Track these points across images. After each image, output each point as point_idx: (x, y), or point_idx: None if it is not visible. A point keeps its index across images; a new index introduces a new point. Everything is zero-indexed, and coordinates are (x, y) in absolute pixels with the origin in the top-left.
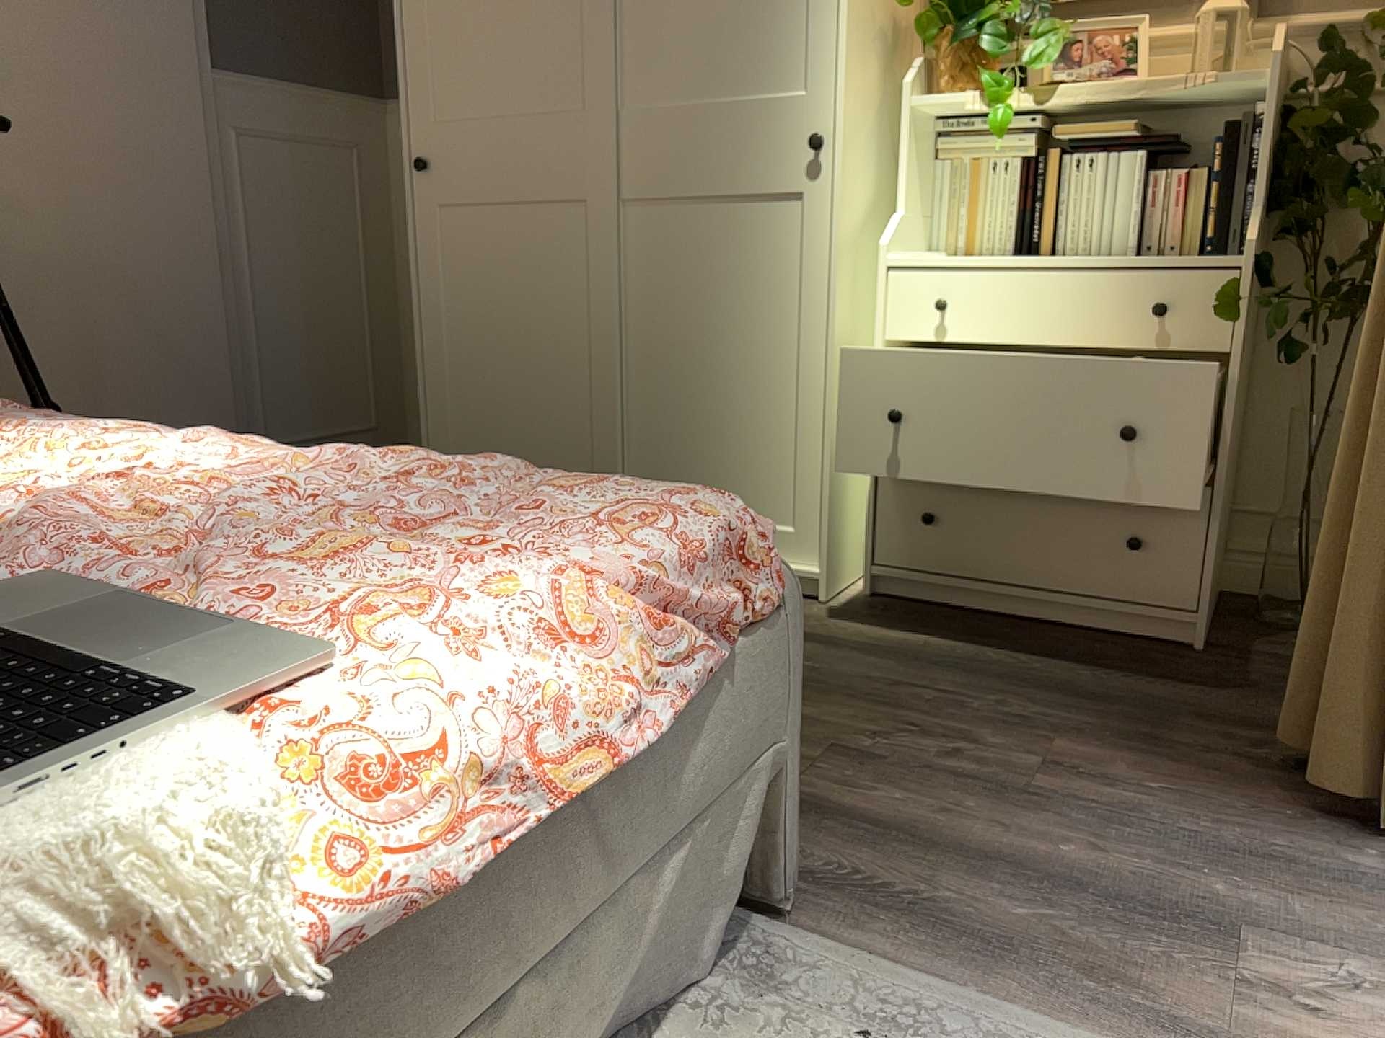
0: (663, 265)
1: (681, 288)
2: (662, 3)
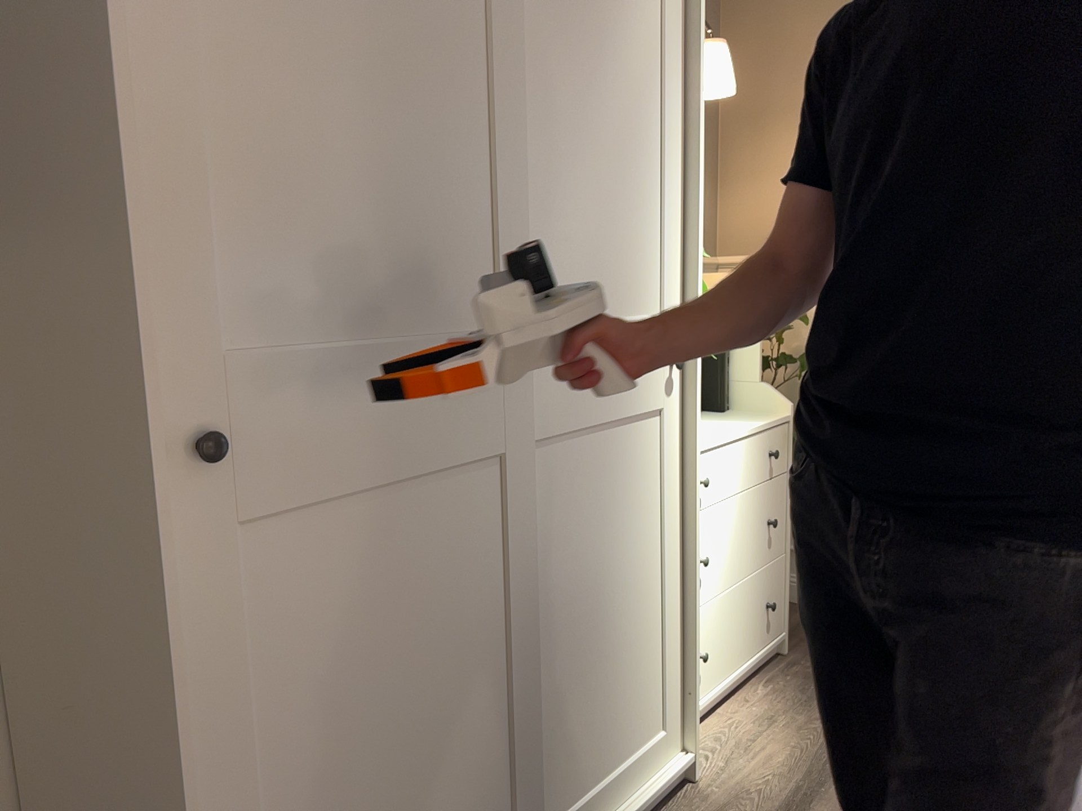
0: (565, 504)
1: (580, 523)
2: (561, 219)
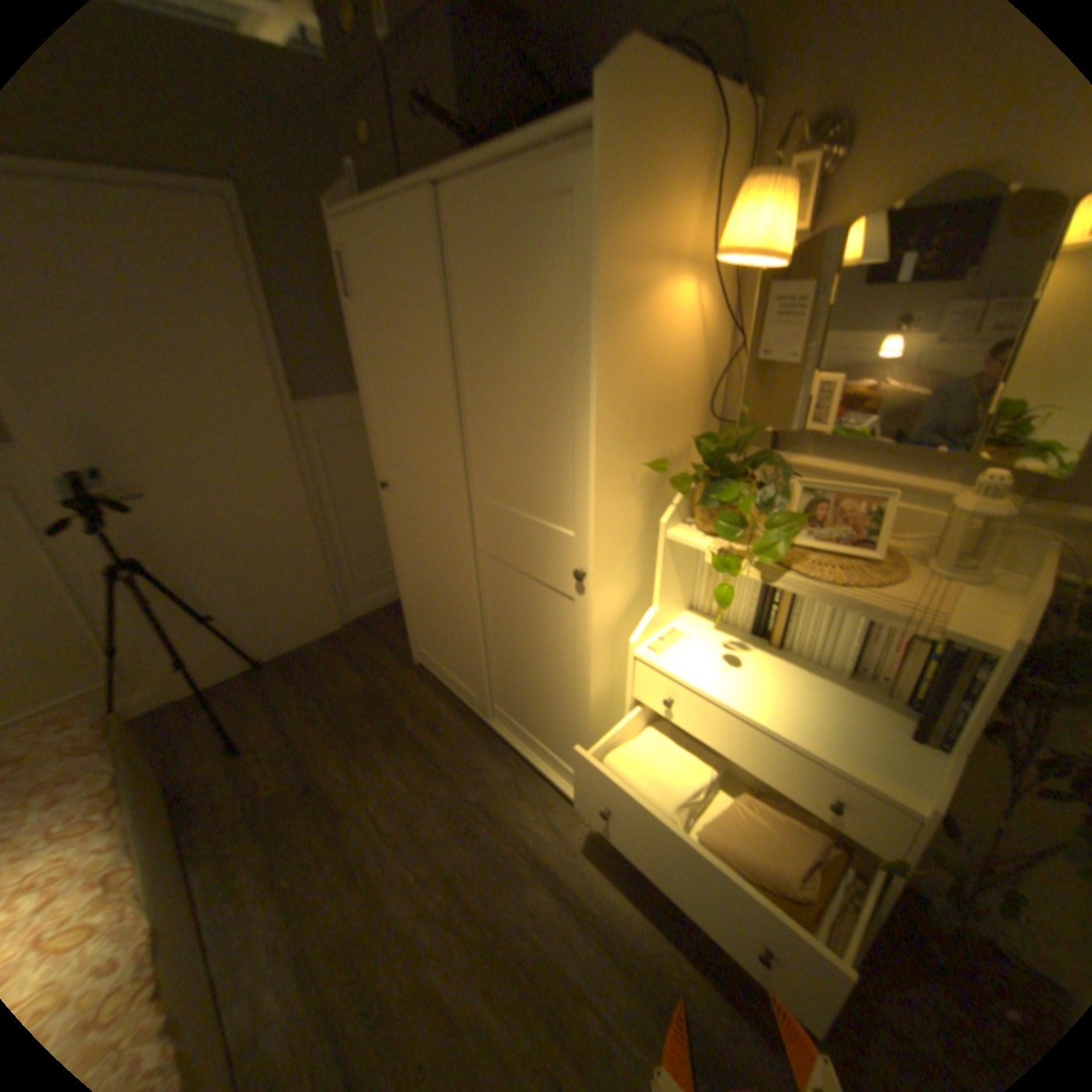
0: (500, 595)
1: (510, 613)
2: (487, 433)
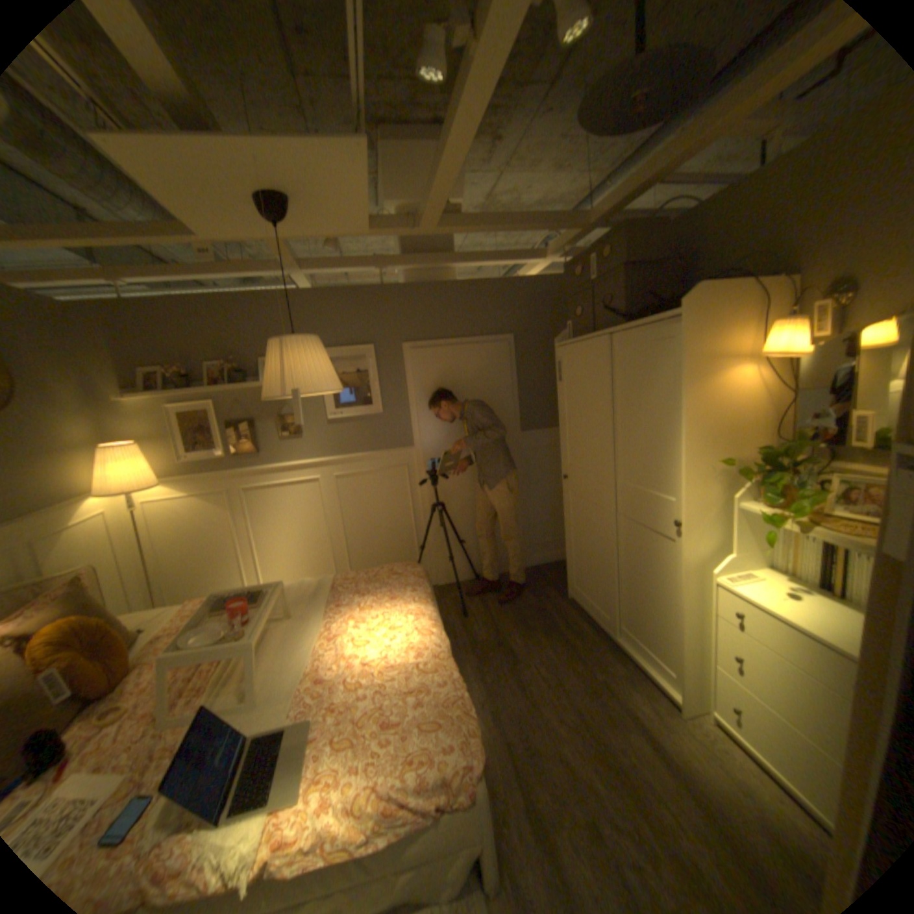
0: (631, 543)
1: (636, 555)
2: (629, 446)
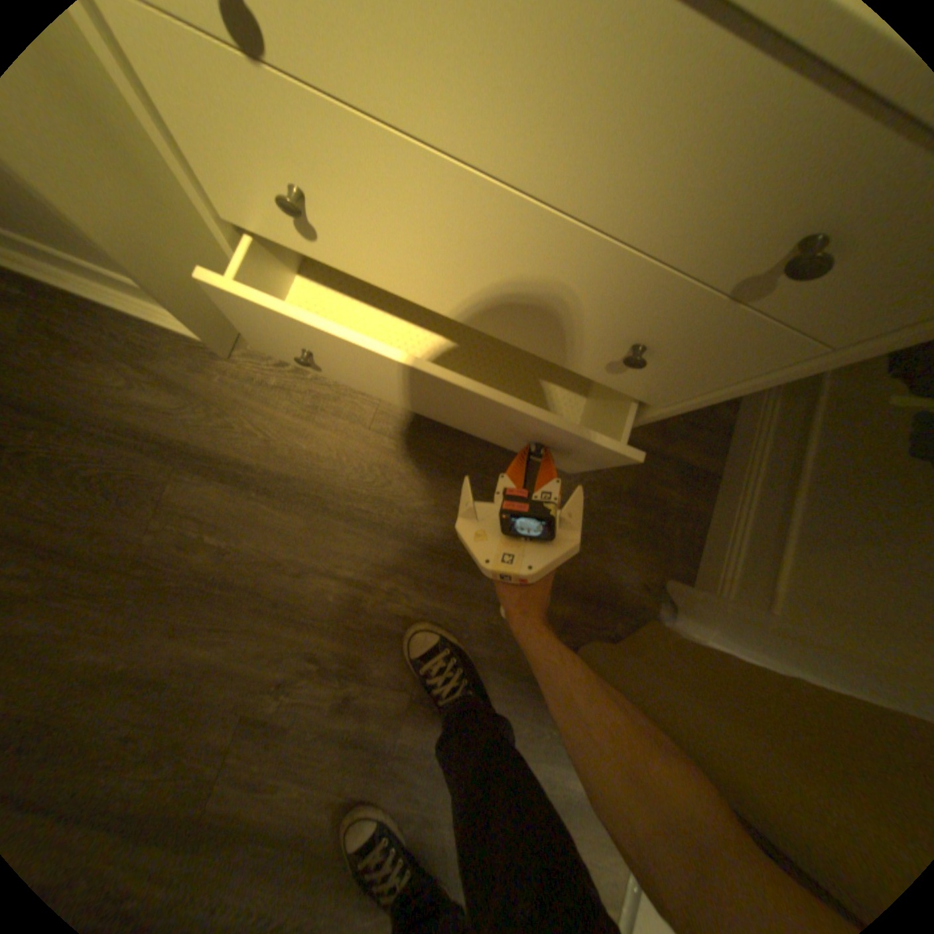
0: None
1: None
2: None
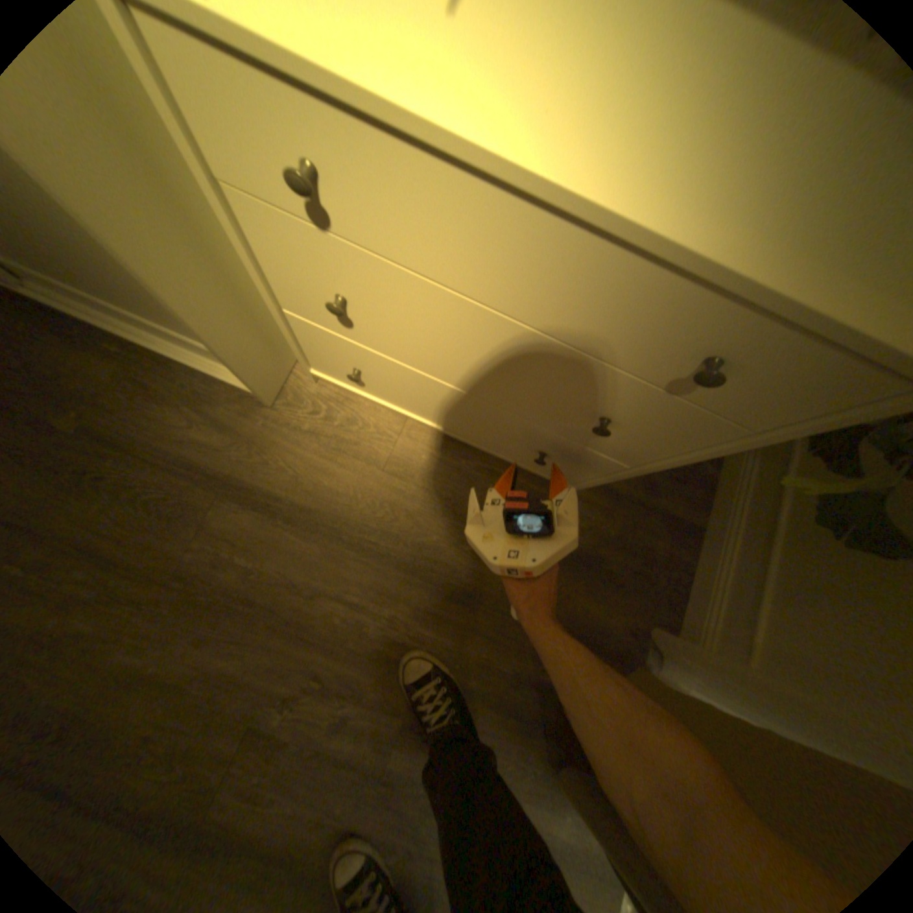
0: None
1: None
2: None
